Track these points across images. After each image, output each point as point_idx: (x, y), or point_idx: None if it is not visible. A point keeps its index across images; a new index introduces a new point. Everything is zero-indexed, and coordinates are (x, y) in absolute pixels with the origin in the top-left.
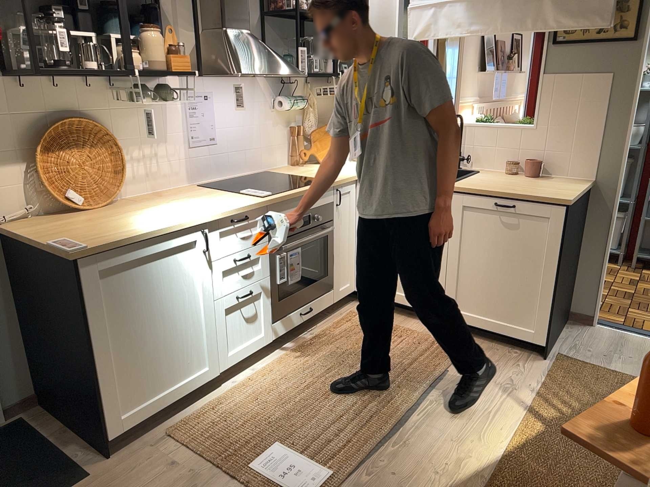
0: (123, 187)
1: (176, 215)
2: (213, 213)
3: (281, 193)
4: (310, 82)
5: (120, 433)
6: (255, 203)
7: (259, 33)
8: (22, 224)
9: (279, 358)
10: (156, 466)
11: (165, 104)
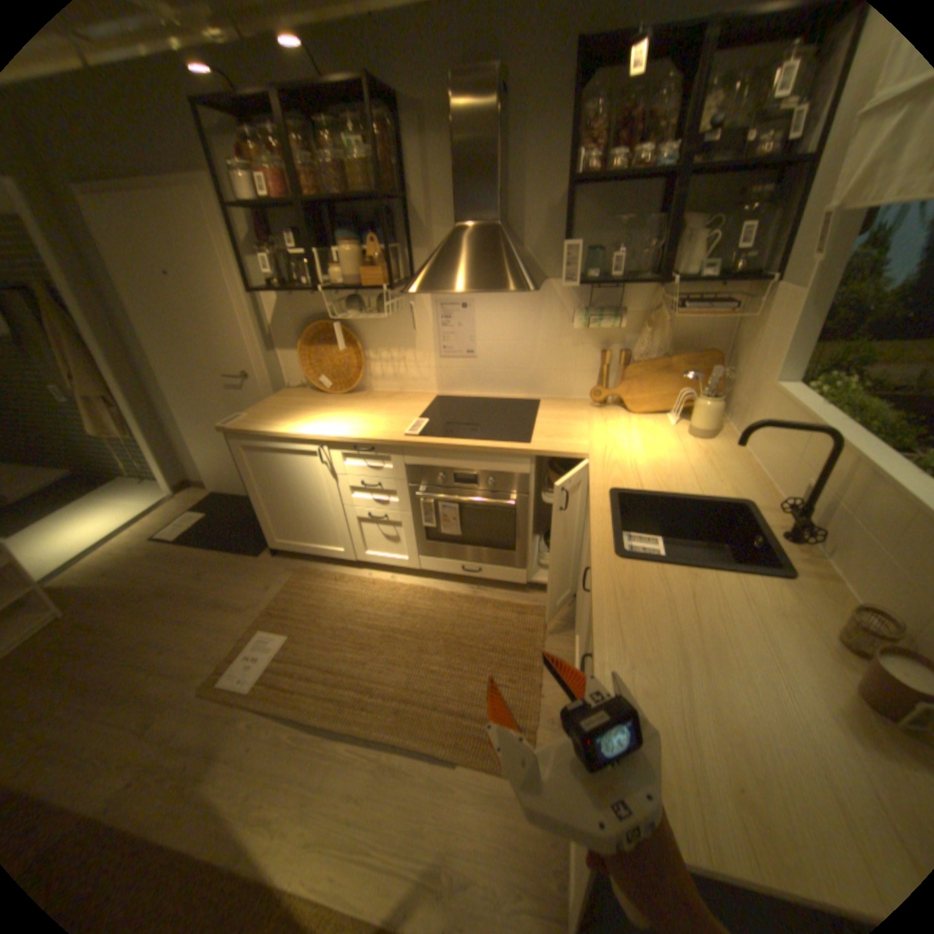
0: (373, 381)
1: (324, 423)
2: (335, 434)
3: (431, 439)
4: (673, 284)
5: (275, 548)
6: (380, 440)
7: (562, 214)
8: (290, 392)
9: (417, 586)
10: (265, 581)
11: (413, 311)
